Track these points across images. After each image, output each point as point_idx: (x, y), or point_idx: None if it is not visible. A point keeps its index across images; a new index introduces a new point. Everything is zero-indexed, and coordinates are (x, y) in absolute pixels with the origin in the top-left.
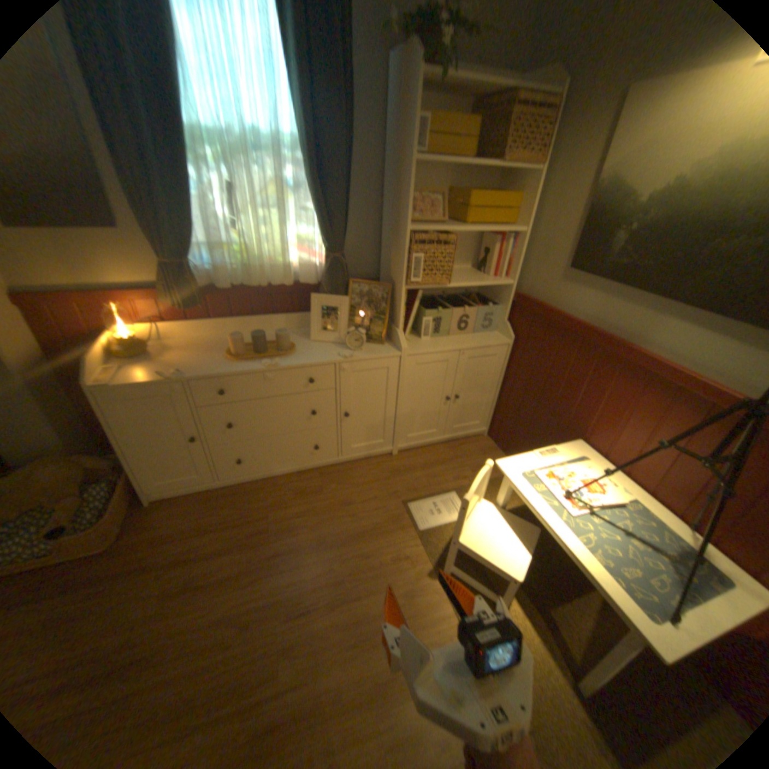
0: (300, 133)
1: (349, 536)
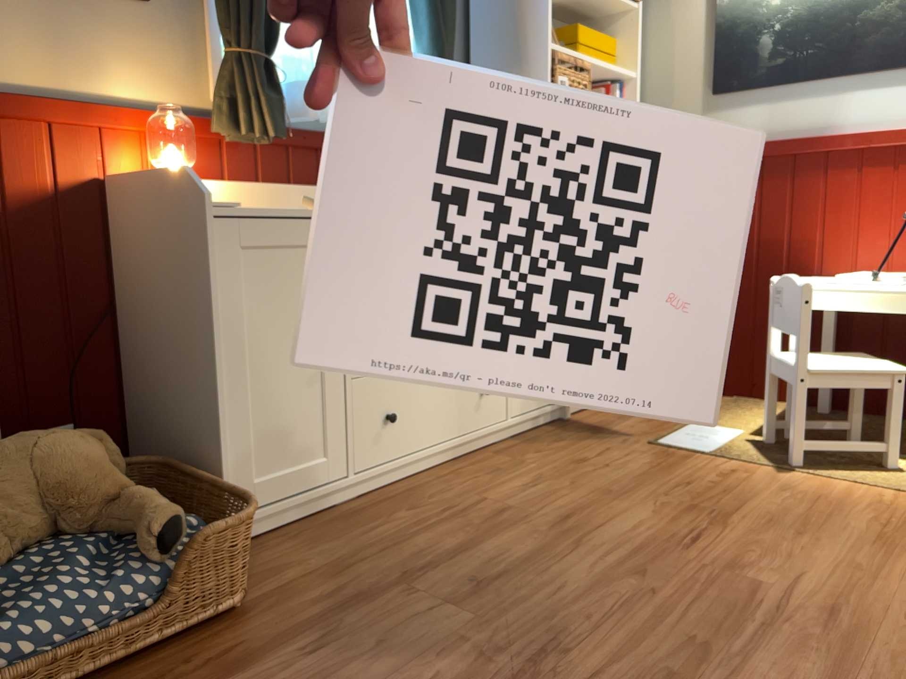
0: None
1: (630, 478)
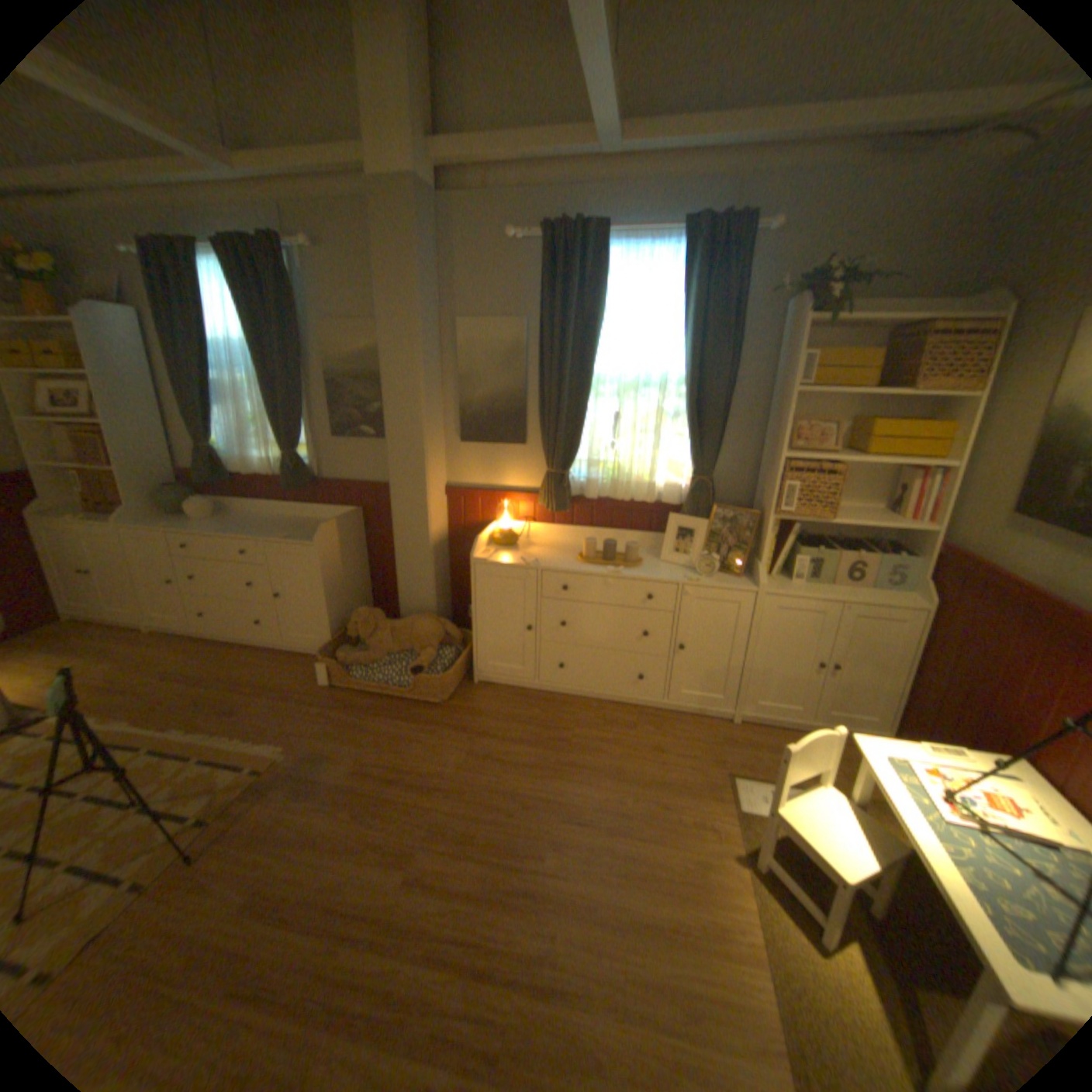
0: (686, 372)
1: (652, 780)
